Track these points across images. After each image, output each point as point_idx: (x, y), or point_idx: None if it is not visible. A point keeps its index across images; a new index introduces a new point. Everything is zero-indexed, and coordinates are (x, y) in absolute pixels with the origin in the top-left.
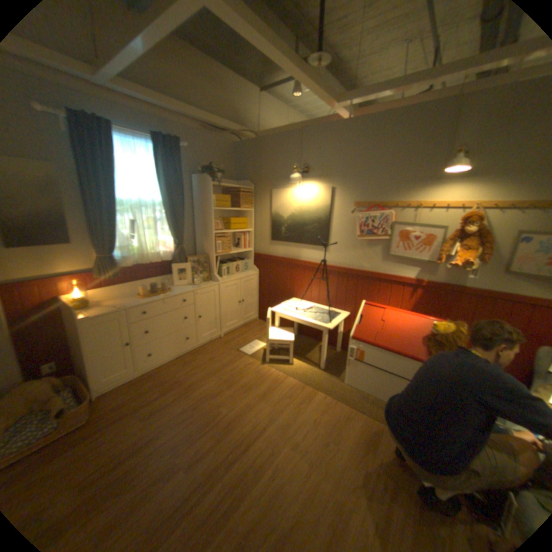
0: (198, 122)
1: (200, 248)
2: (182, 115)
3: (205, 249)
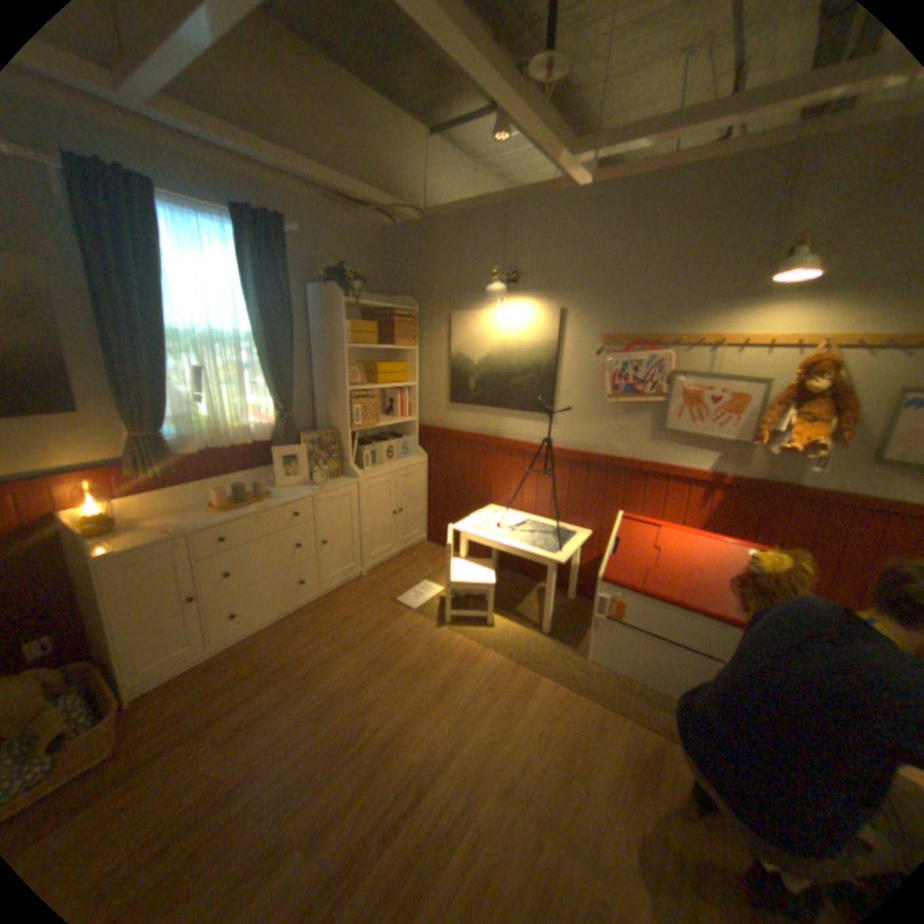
0: (315, 189)
1: (322, 417)
2: (286, 173)
3: (331, 419)
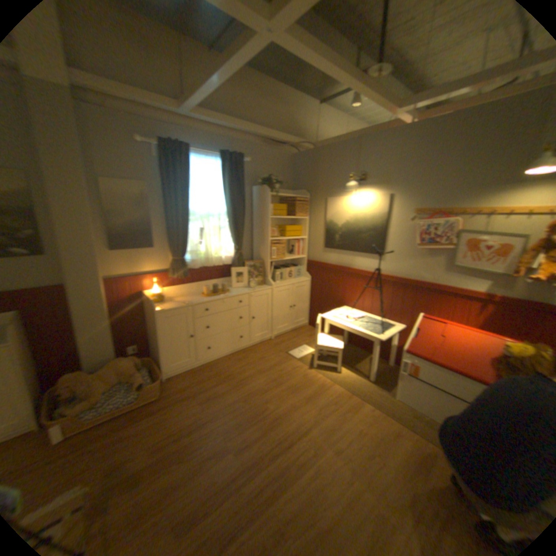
0: (260, 138)
1: (257, 254)
2: (247, 133)
3: (261, 255)
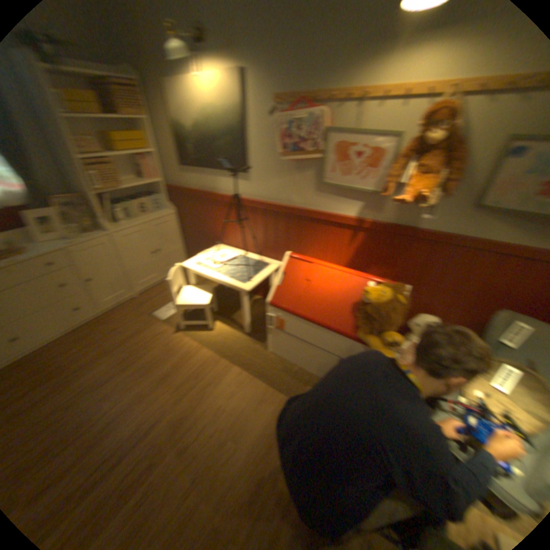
0: None
1: (68, 182)
2: None
3: (74, 184)
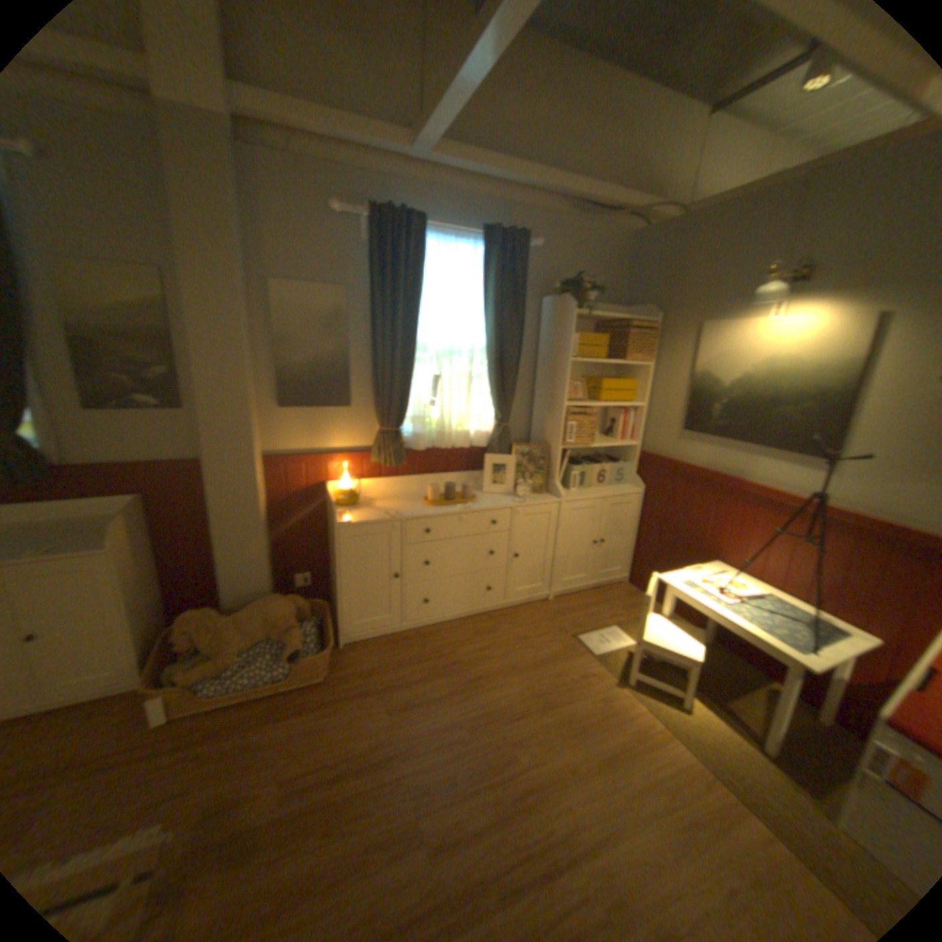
0: (567, 200)
1: (536, 431)
2: (540, 189)
3: (544, 433)
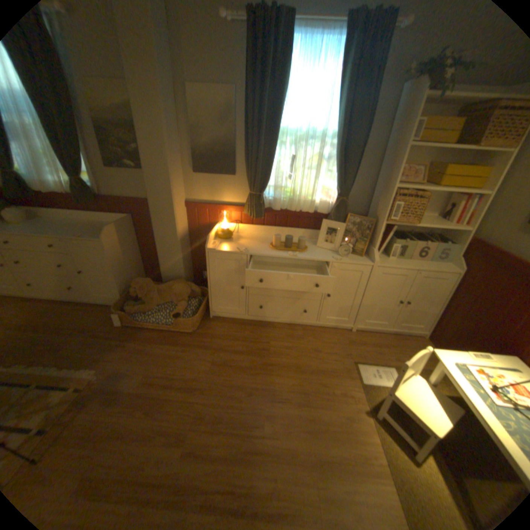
0: None
1: (374, 206)
2: None
3: (378, 209)
